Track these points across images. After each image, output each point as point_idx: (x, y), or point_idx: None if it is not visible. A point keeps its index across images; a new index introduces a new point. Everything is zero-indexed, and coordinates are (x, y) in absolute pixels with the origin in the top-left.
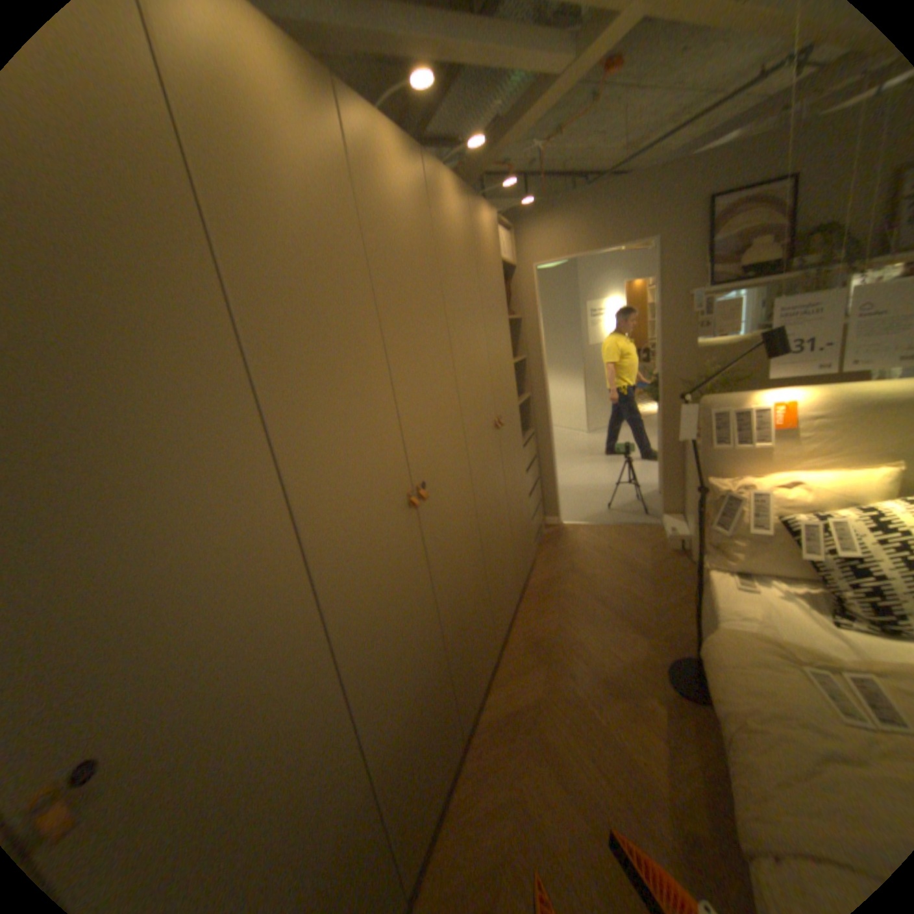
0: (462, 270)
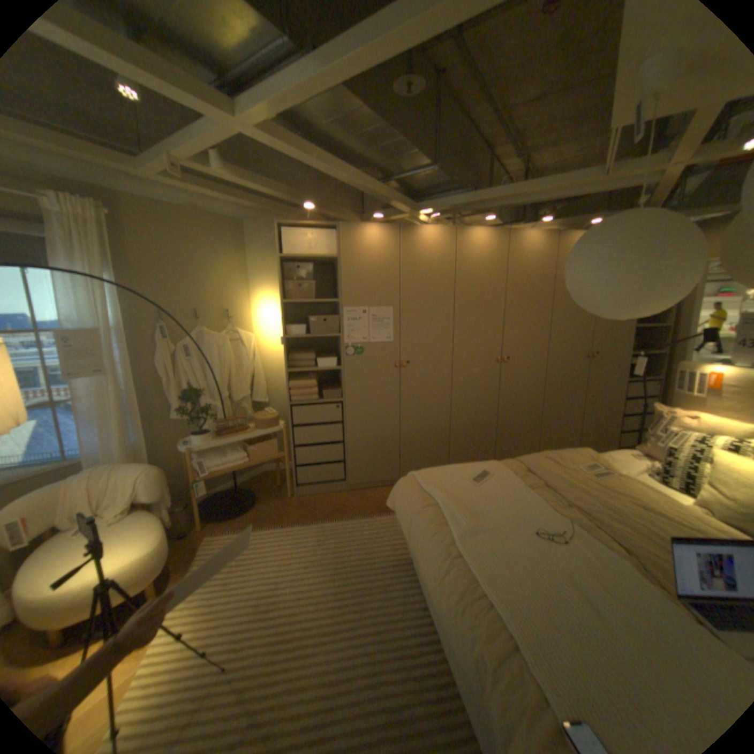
0: None
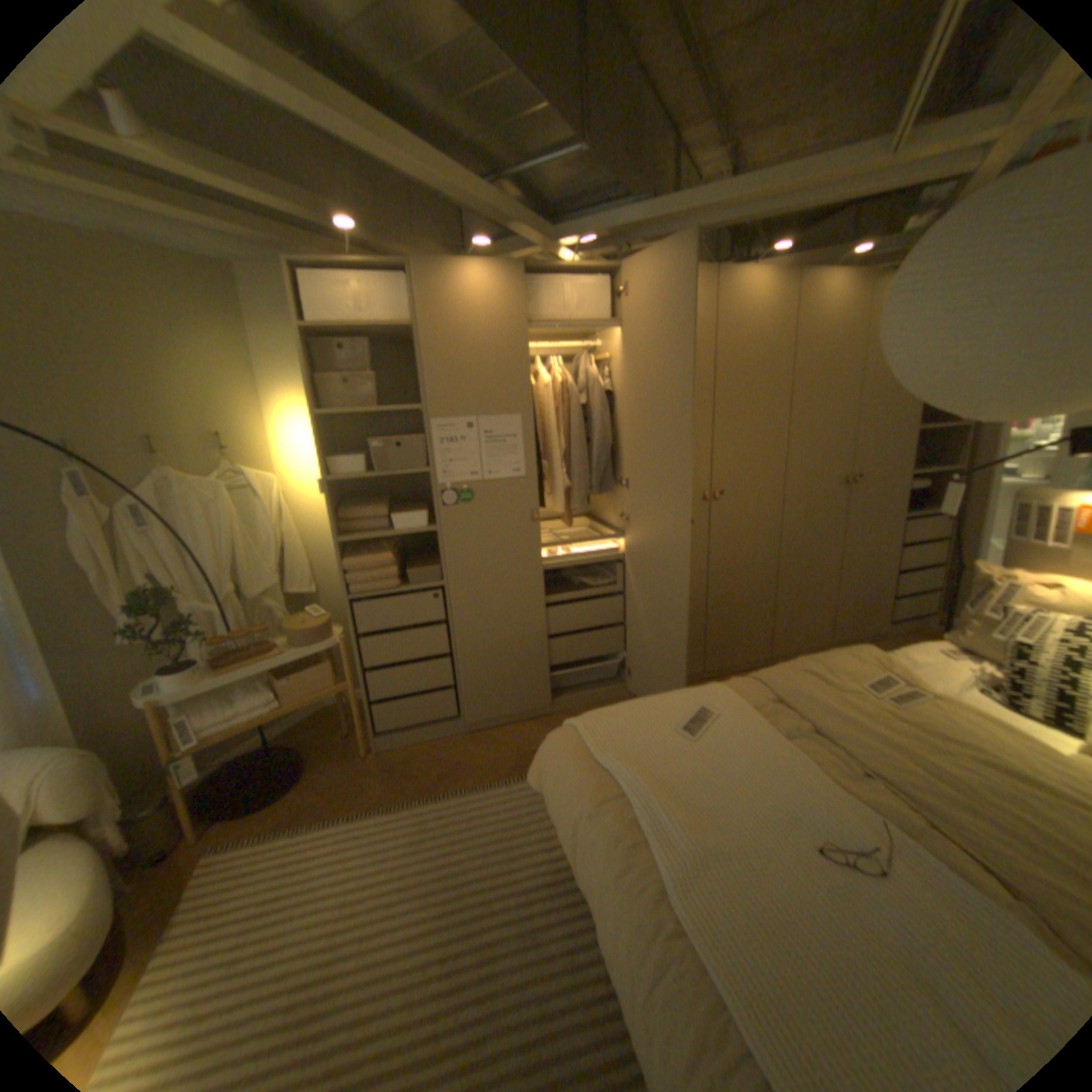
0: (834, 346)
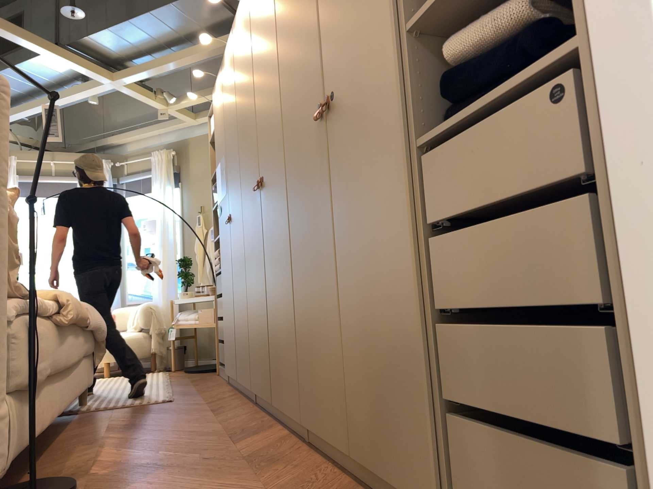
0: None
